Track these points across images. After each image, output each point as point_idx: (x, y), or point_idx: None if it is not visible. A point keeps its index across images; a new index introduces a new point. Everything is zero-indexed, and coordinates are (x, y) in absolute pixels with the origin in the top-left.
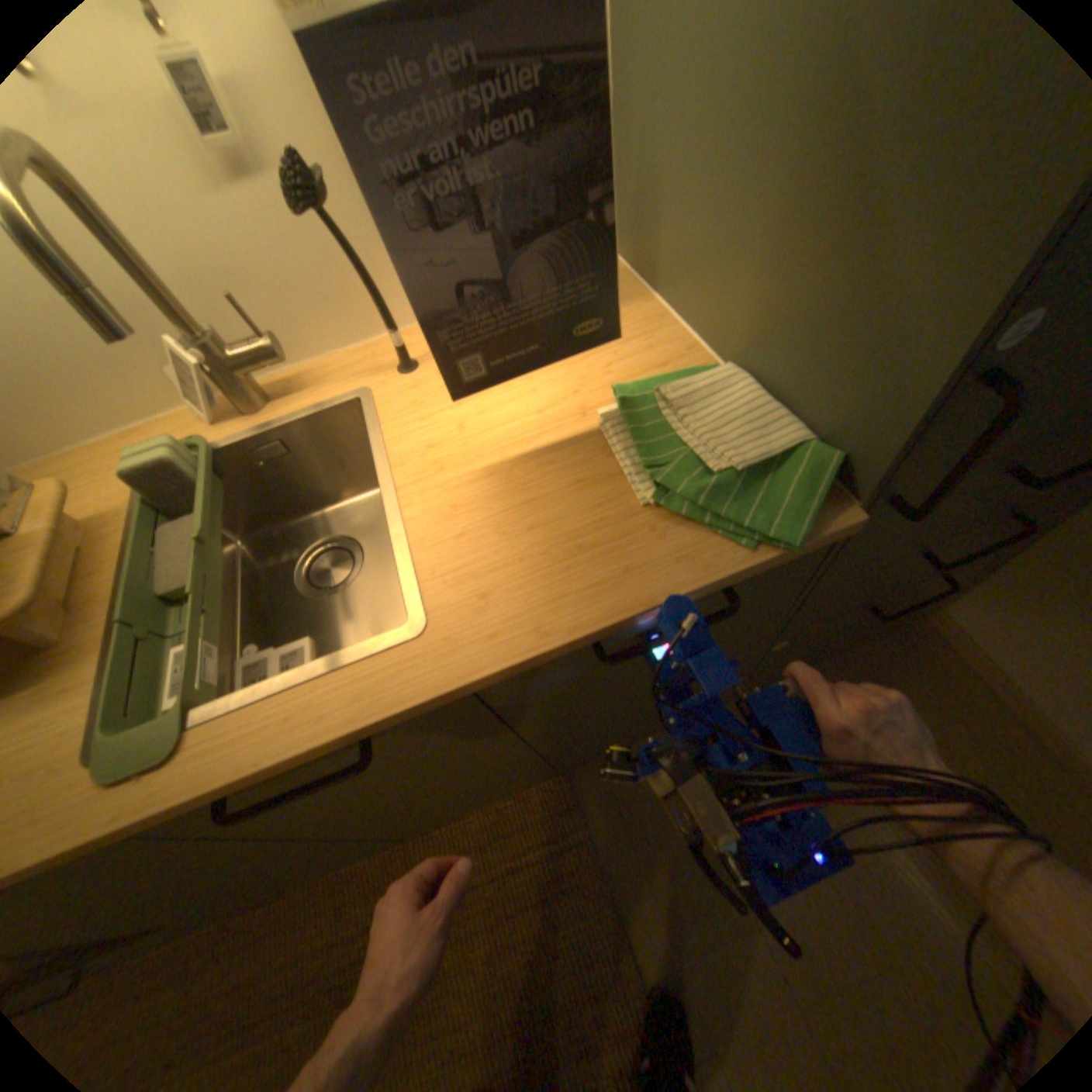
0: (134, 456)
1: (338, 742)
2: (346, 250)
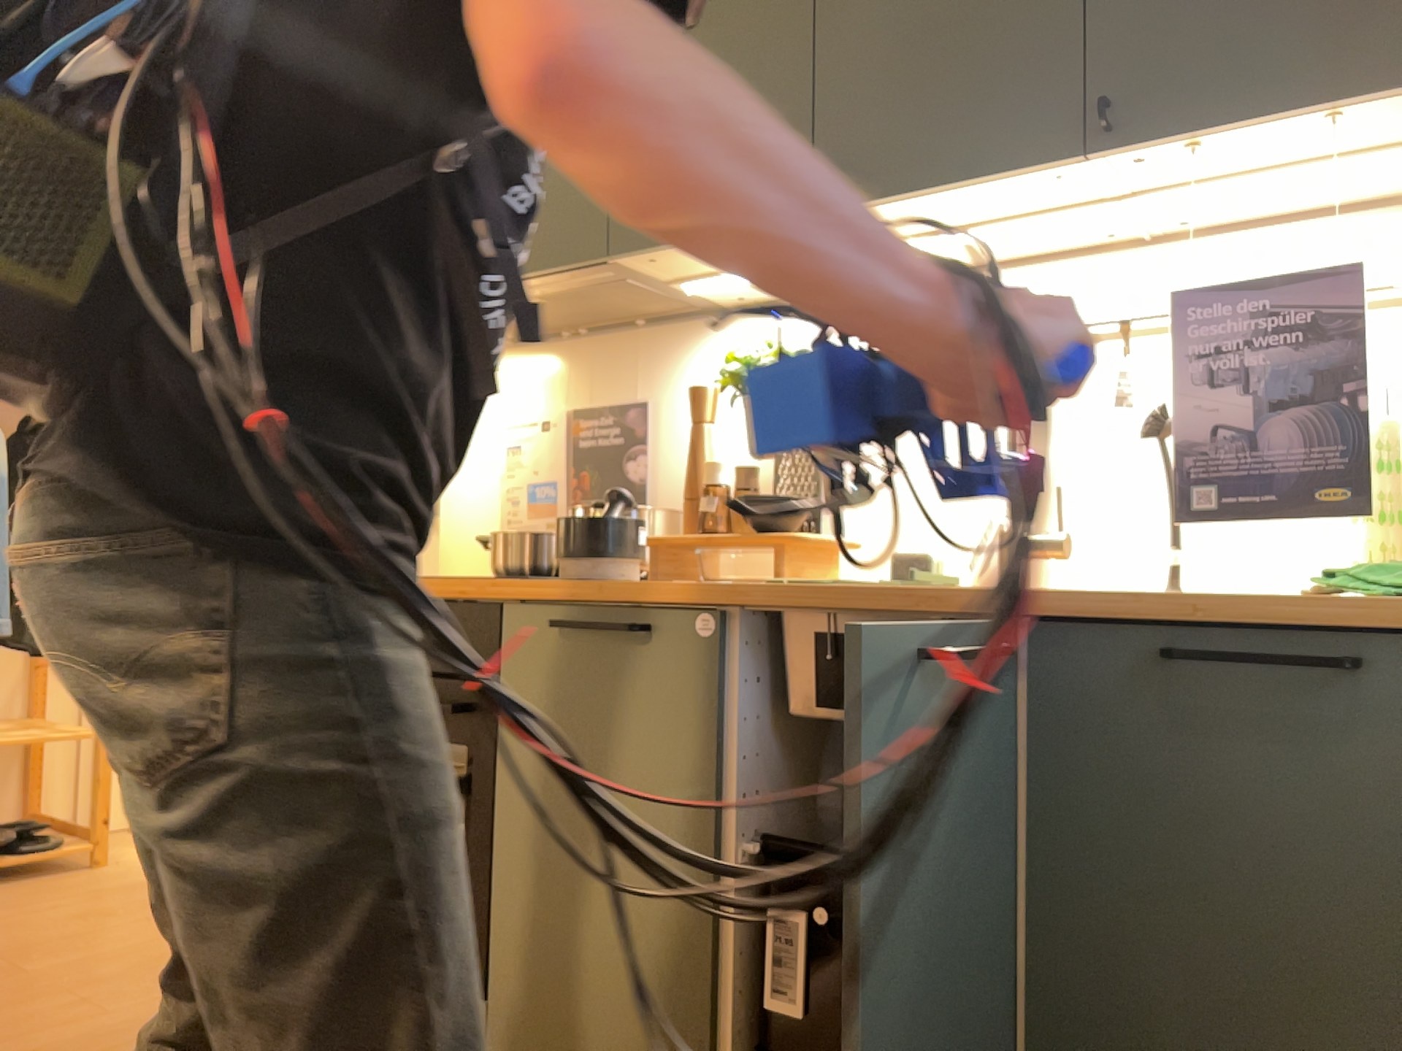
0: (916, 553)
1: (920, 602)
2: (1169, 472)
